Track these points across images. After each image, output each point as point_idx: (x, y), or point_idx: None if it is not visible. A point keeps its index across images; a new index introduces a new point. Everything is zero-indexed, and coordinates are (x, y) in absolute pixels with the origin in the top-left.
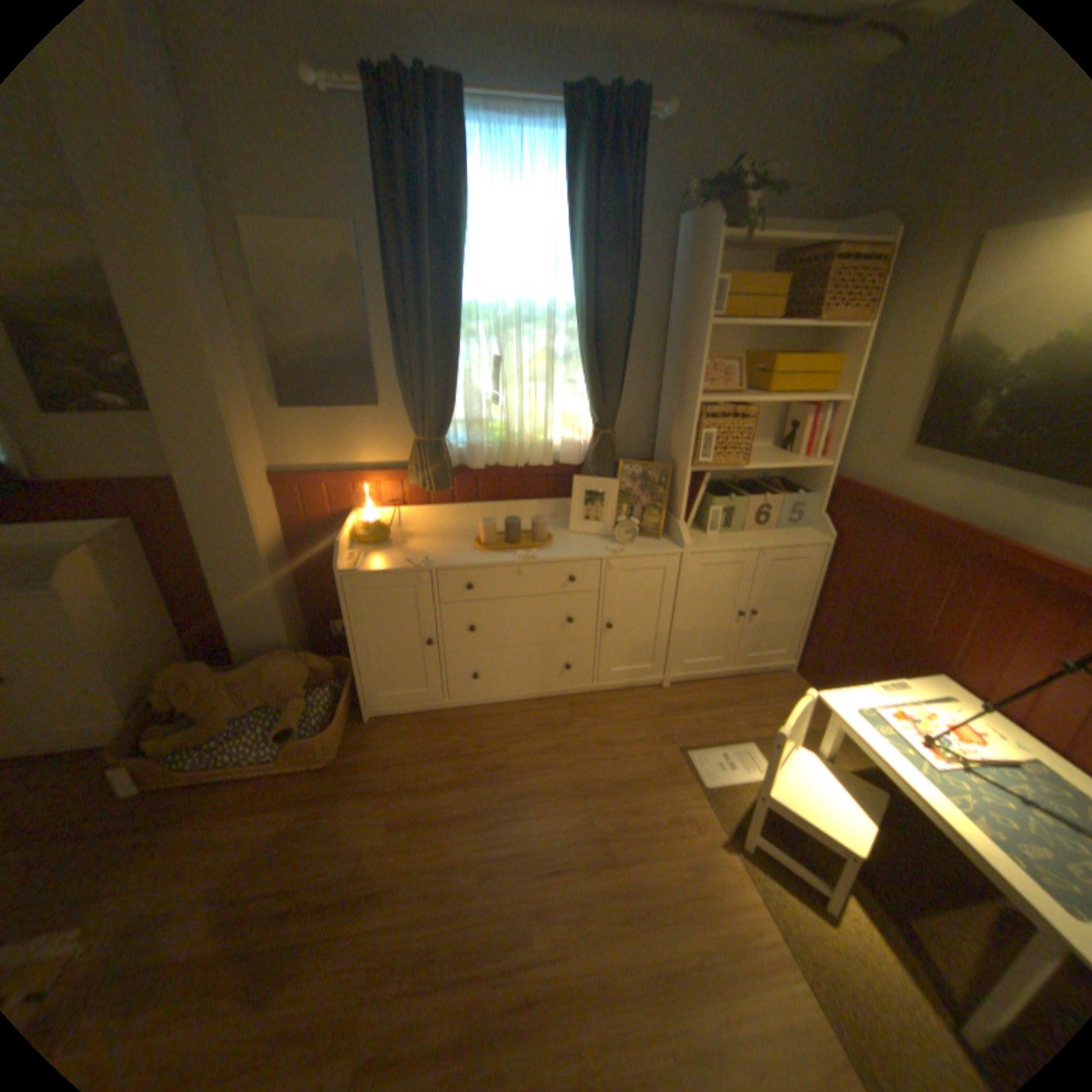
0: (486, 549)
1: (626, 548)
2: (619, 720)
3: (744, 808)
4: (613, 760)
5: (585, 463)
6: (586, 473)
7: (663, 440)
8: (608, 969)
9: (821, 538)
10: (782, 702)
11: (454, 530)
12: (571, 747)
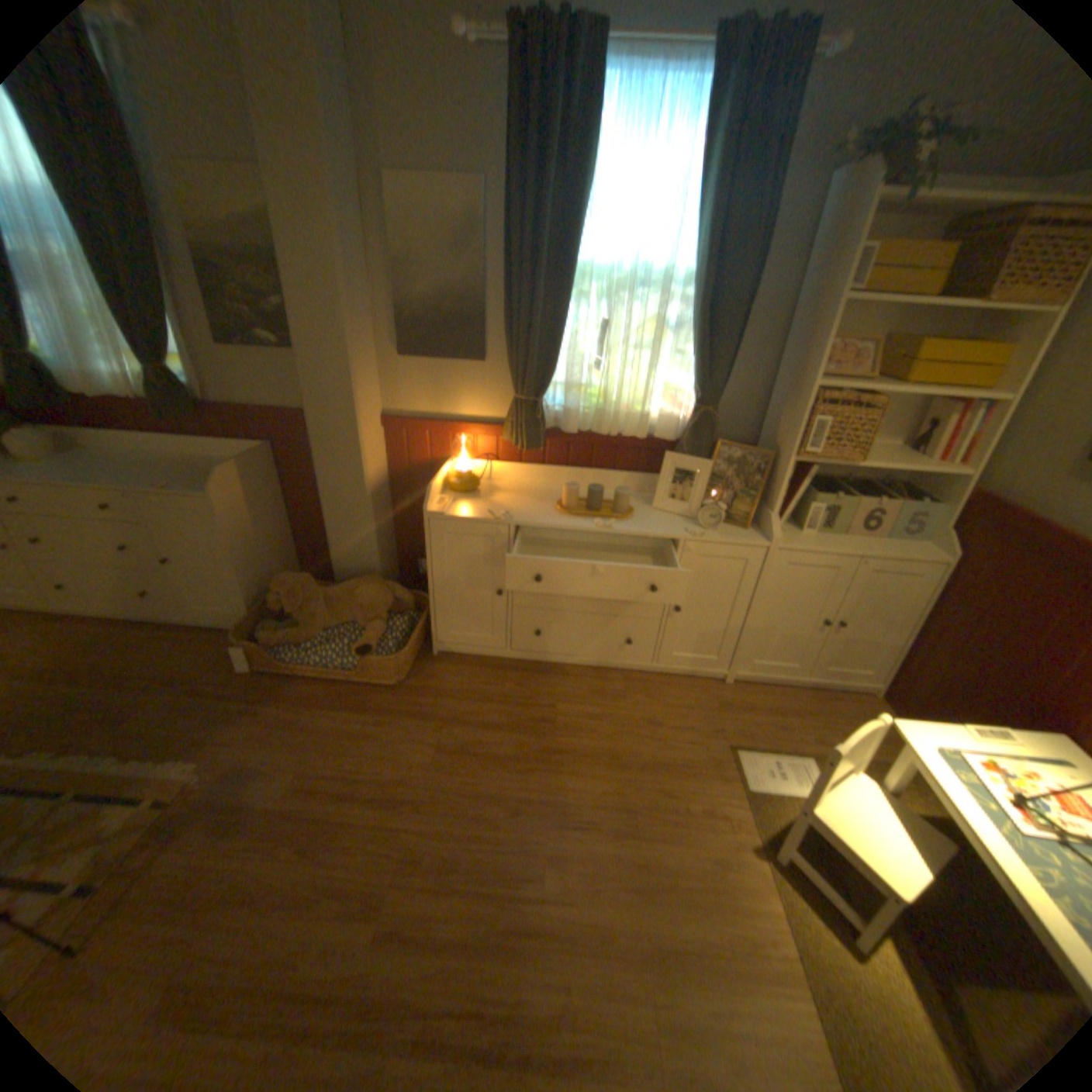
0: (565, 513)
1: (708, 533)
2: (672, 705)
3: (788, 820)
4: (658, 741)
5: (680, 440)
6: (680, 450)
7: (771, 425)
8: (611, 927)
9: (942, 556)
10: (859, 726)
11: (539, 491)
12: (618, 719)
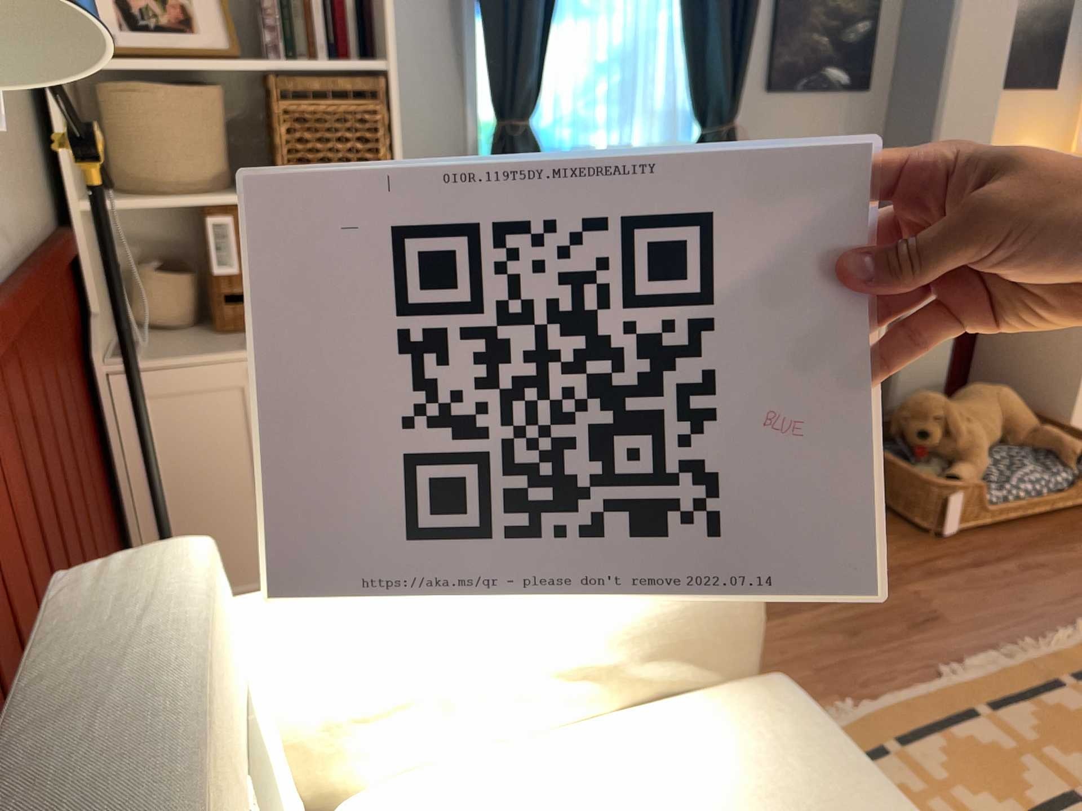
0: None
1: None
2: None
3: None
4: None
5: None
6: None
7: None
8: None
9: None
10: None
11: None
12: None
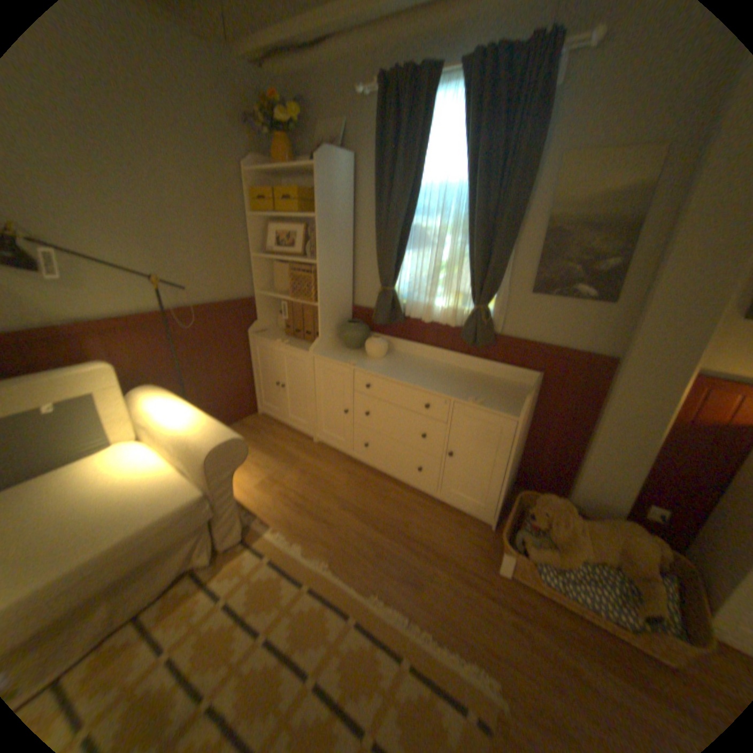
0: None
1: None
2: None
3: None
4: None
5: None
6: None
7: None
8: None
9: None
10: None
11: None
12: None
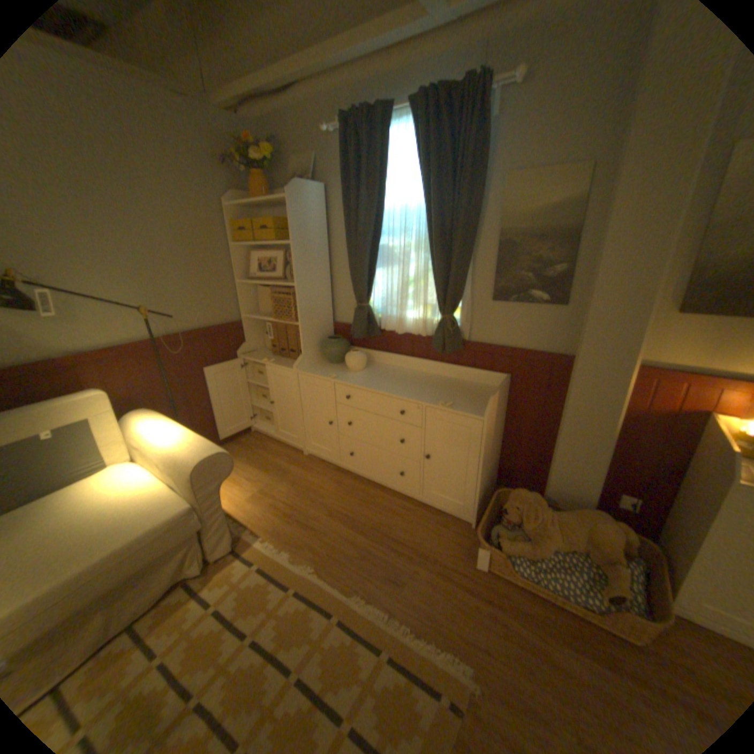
0: None
1: None
2: None
3: None
4: None
5: None
6: None
7: None
8: None
9: None
10: None
11: None
12: None
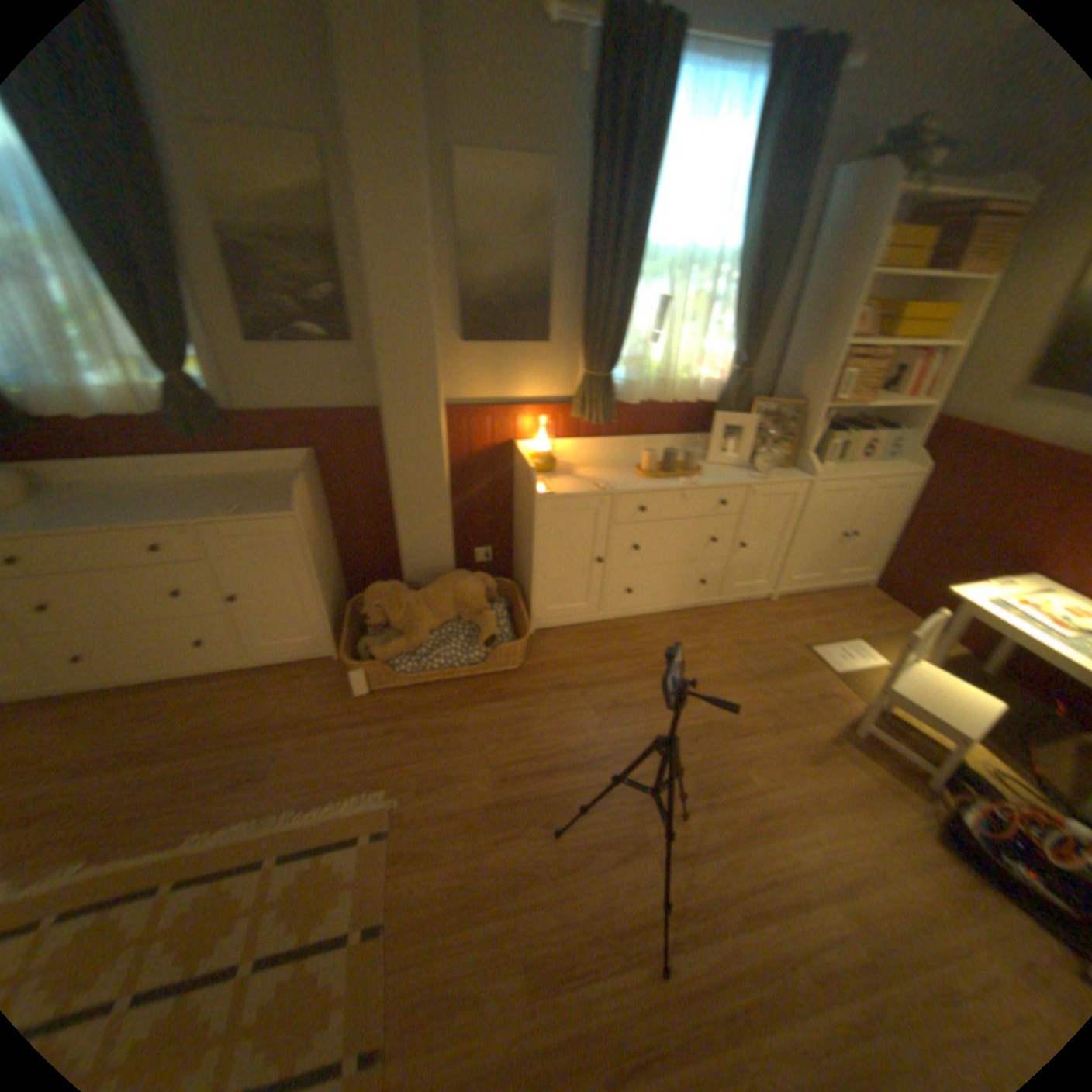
0: (652, 477)
1: (771, 477)
2: (745, 627)
3: (871, 686)
4: (754, 657)
5: (722, 401)
6: (724, 410)
7: (791, 381)
8: (815, 794)
9: (918, 470)
10: (871, 611)
11: (604, 462)
12: (715, 648)
